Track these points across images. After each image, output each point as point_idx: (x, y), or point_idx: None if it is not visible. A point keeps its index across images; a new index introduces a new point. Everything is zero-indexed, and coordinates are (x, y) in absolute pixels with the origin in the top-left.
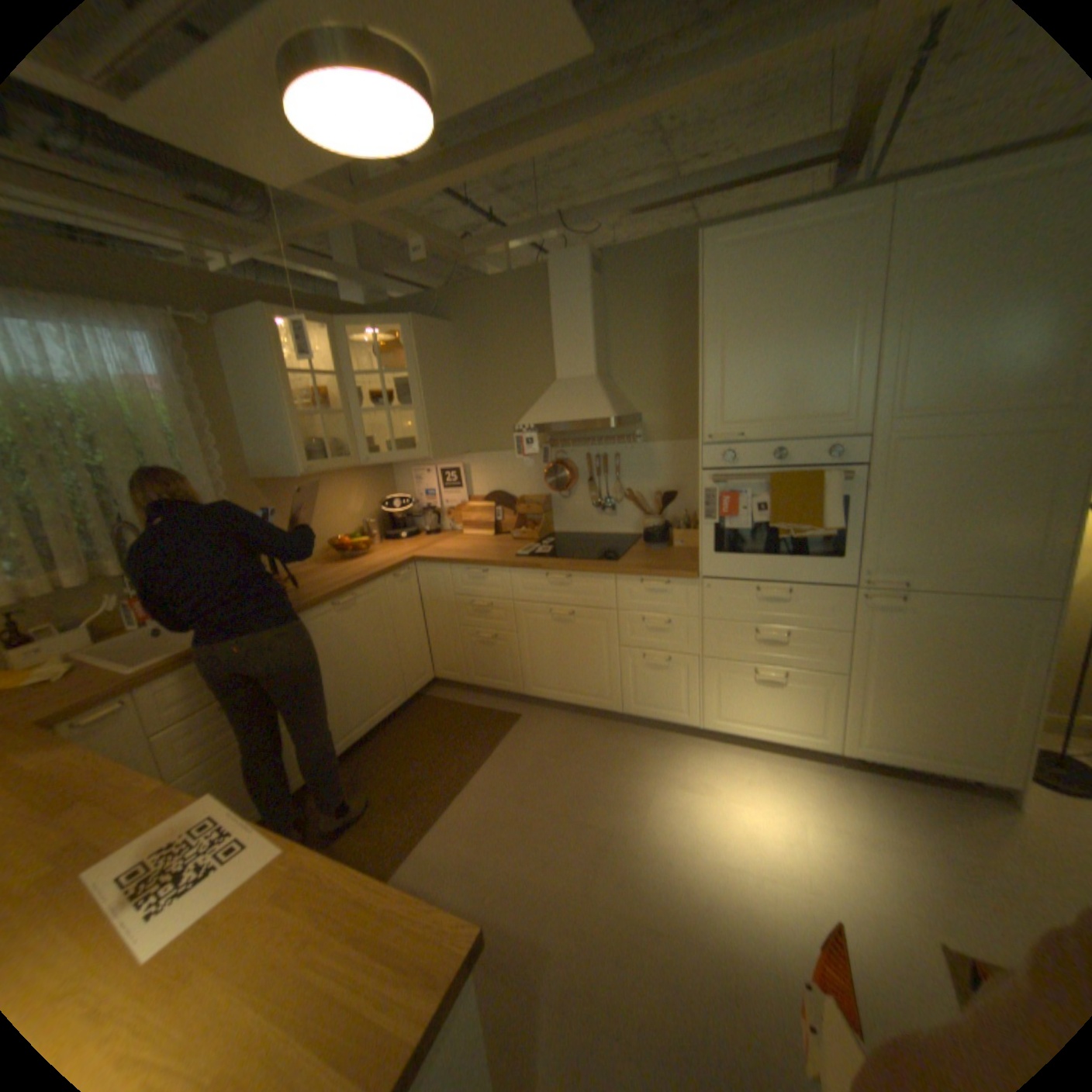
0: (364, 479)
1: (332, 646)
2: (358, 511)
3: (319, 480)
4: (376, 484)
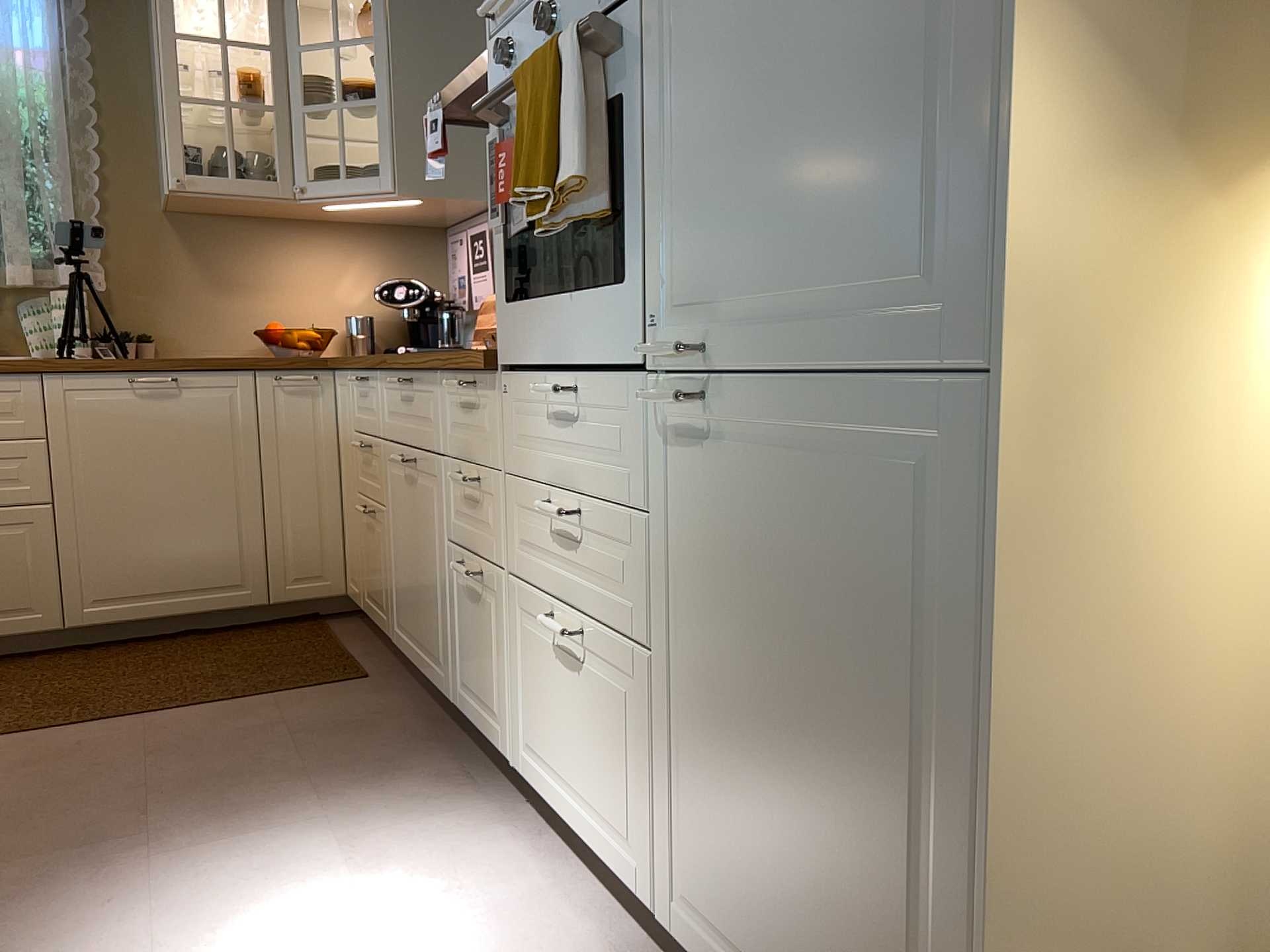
0: (377, 248)
1: (116, 442)
2: (353, 297)
3: (283, 231)
4: (402, 261)
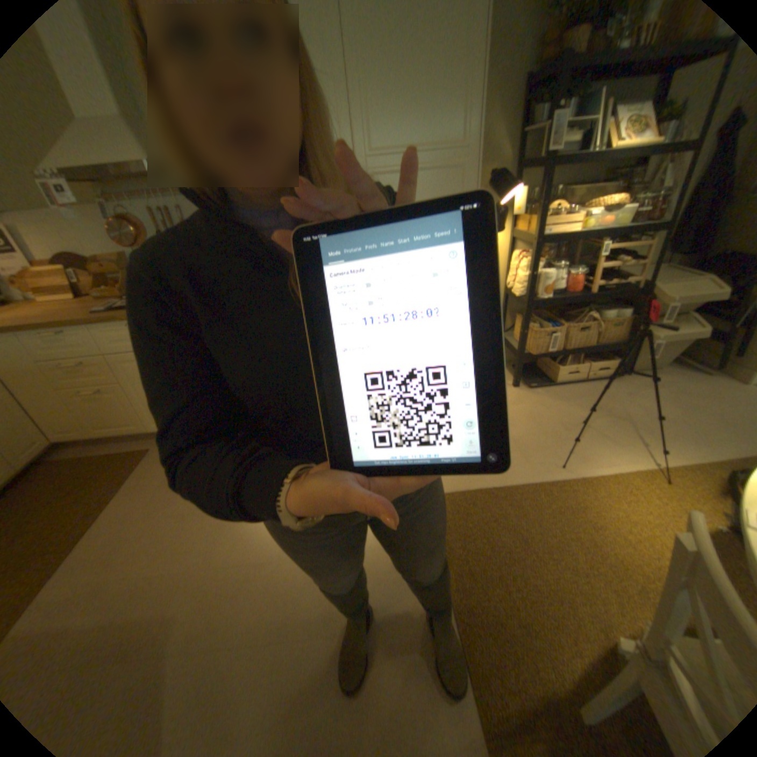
0: None
1: None
2: None
3: None
4: None
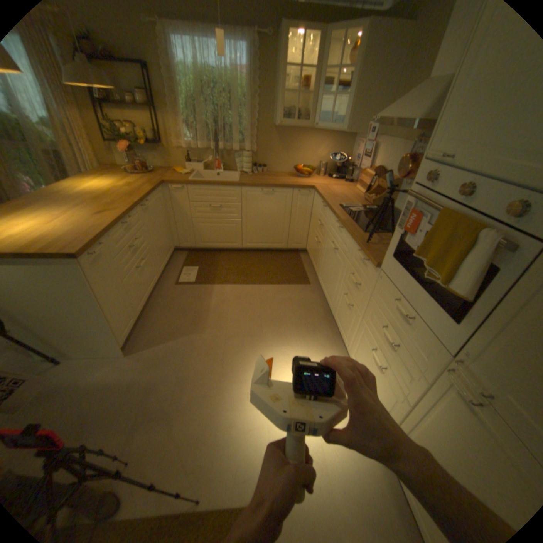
0: (333, 138)
1: (256, 206)
2: (322, 155)
3: (306, 132)
4: (340, 143)
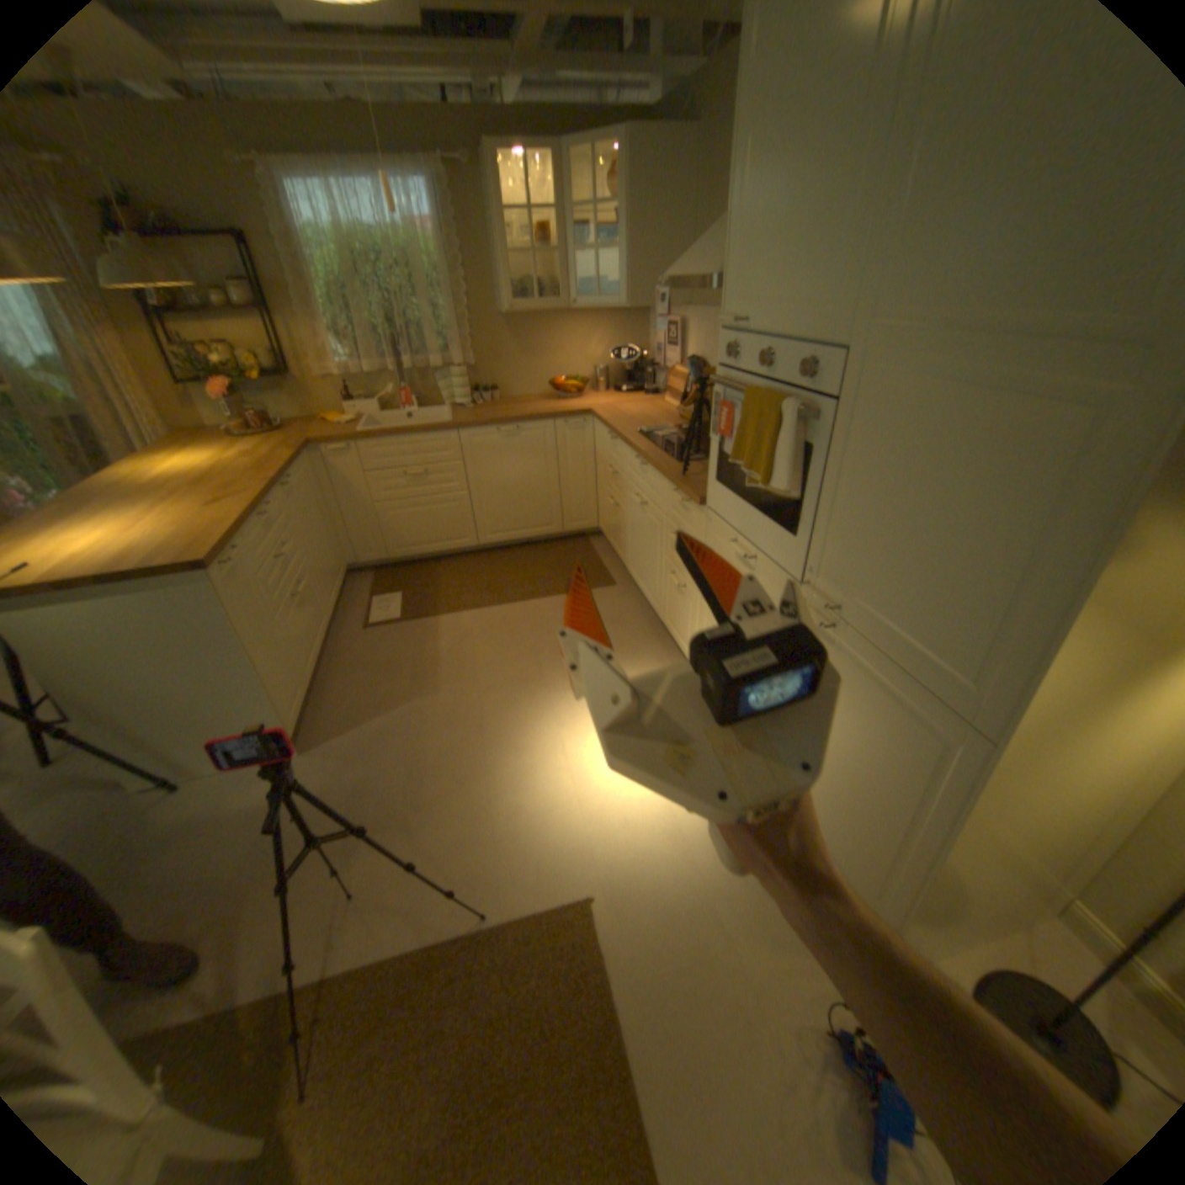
0: (609, 322)
1: (492, 461)
2: (596, 354)
3: (559, 317)
4: (623, 329)
